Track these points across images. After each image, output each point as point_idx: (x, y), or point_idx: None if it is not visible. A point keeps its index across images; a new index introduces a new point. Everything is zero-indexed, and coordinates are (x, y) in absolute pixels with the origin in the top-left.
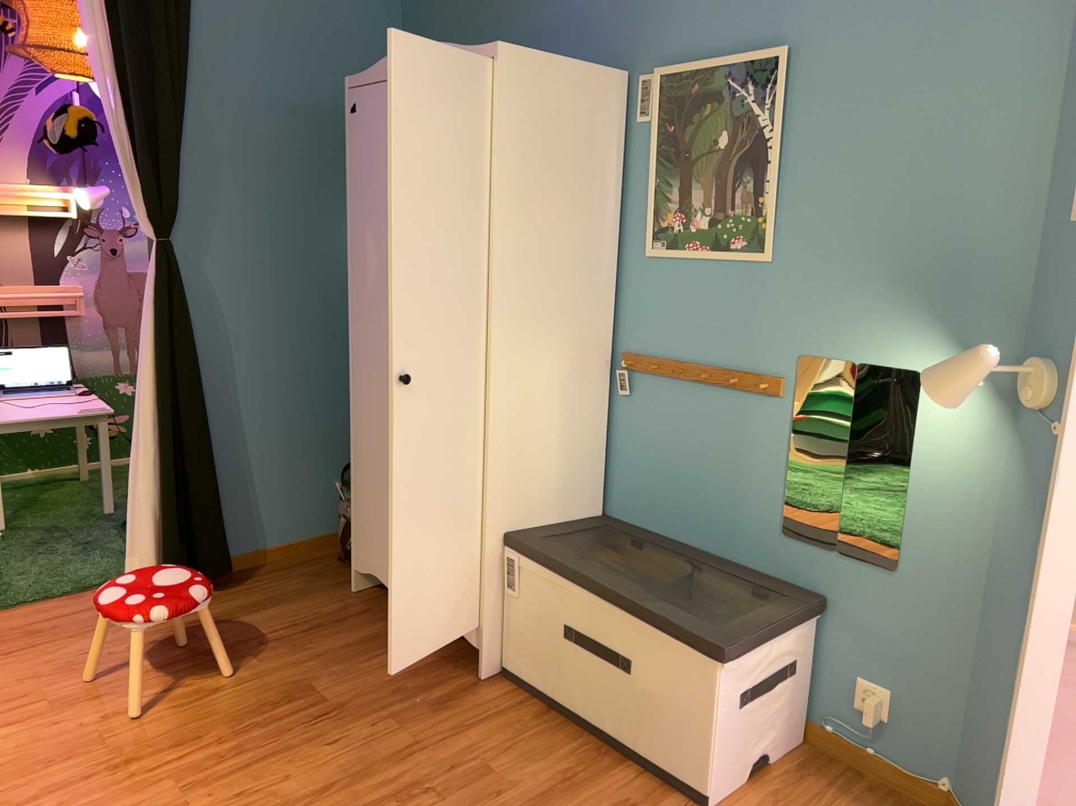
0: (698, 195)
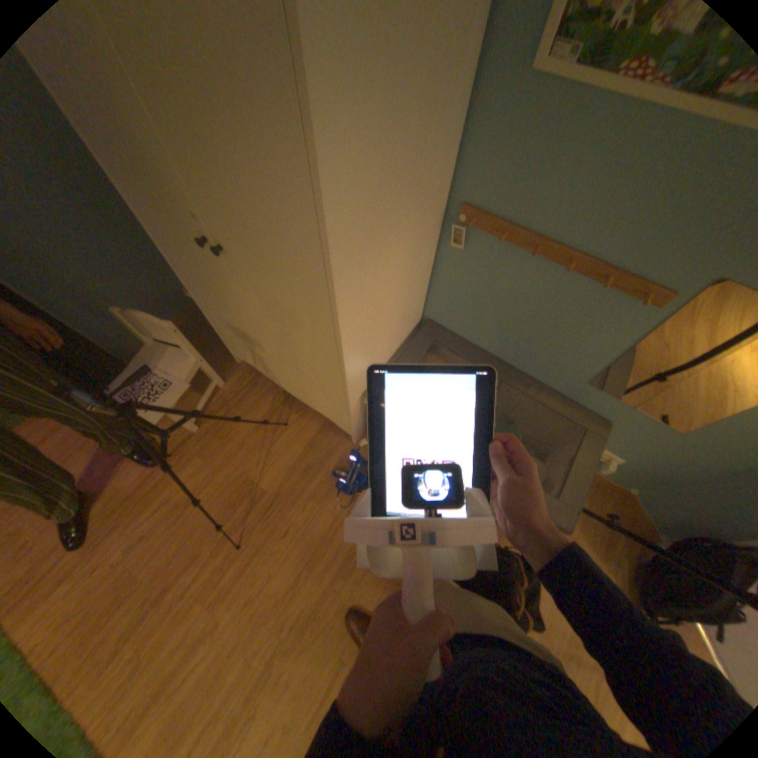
0: None
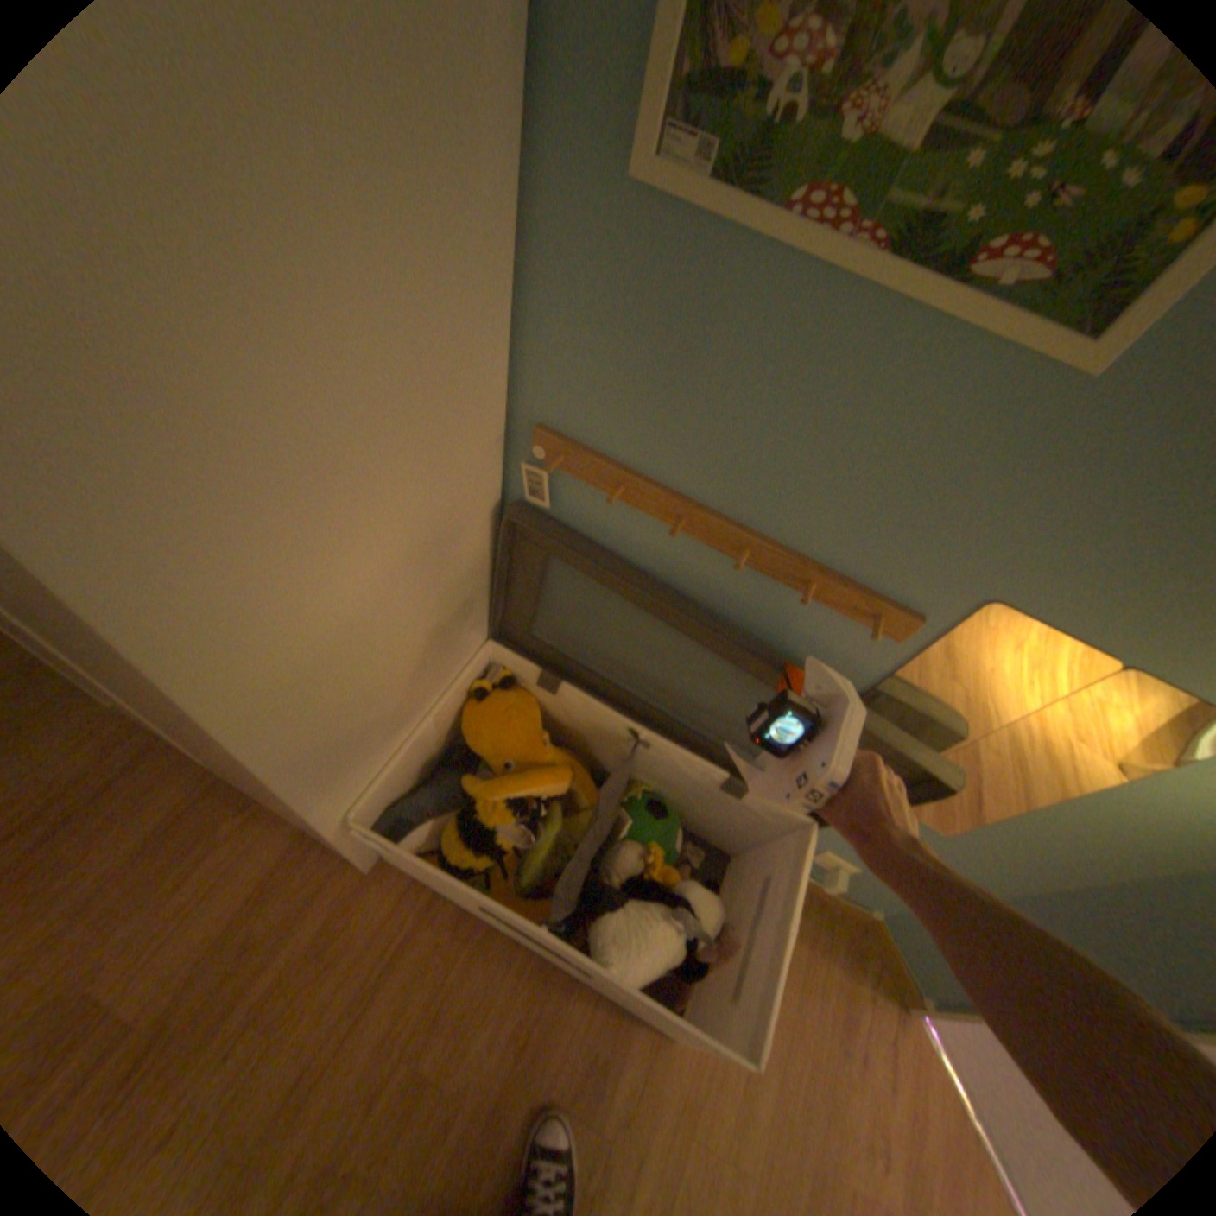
0: None
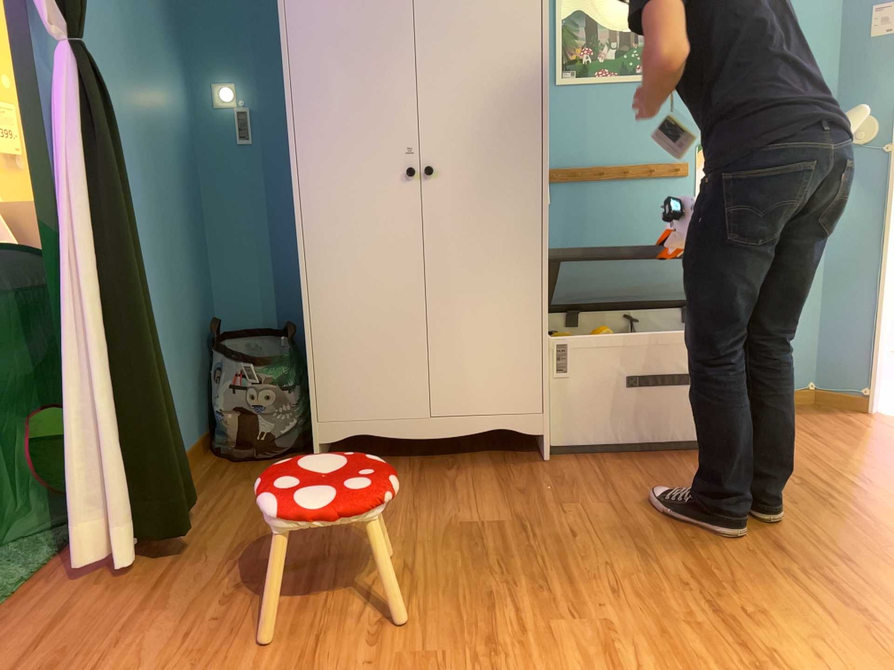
0: (603, 34)
